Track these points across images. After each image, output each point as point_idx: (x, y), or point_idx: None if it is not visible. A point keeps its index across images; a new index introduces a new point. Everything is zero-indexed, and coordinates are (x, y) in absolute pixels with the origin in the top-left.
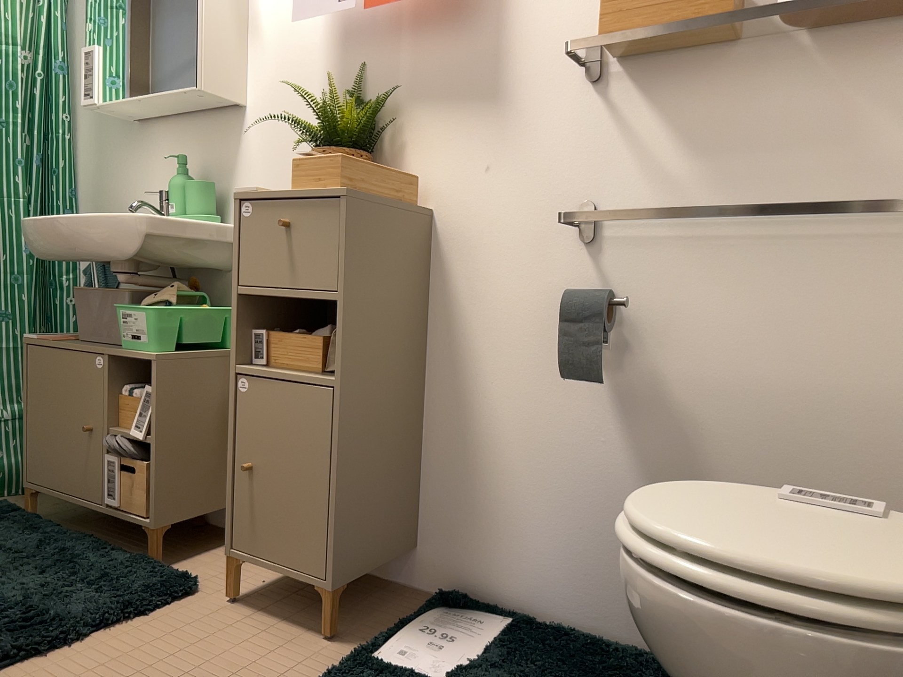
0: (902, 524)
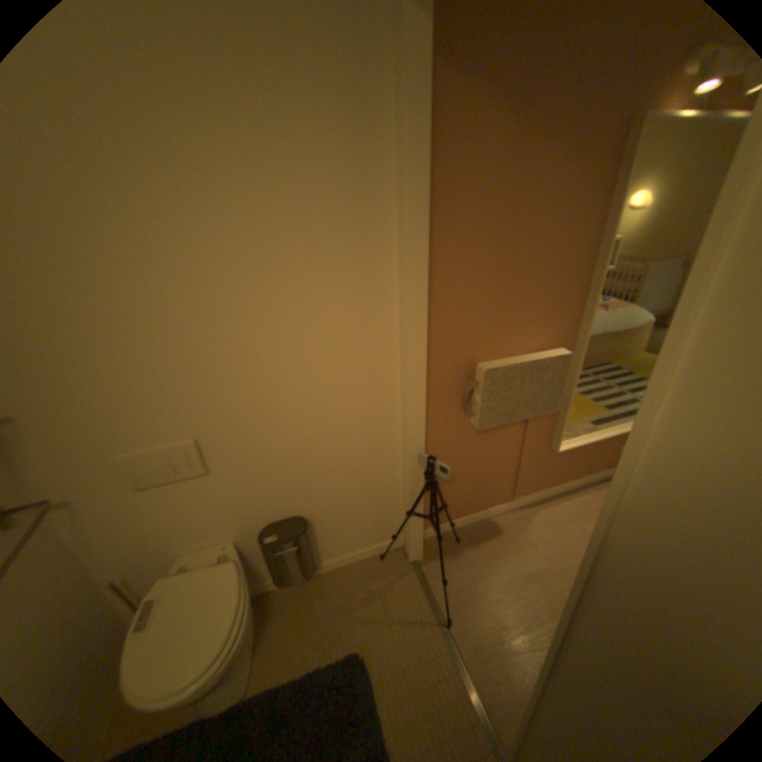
0: (162, 590)
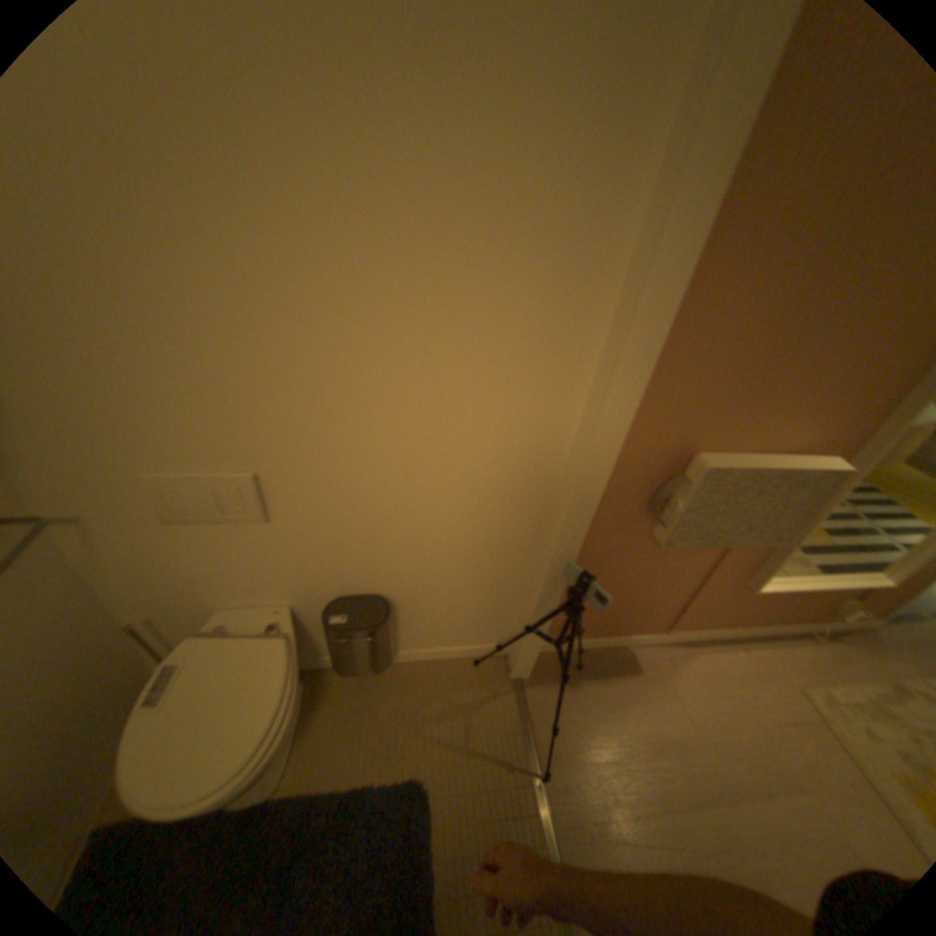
0: (188, 655)
